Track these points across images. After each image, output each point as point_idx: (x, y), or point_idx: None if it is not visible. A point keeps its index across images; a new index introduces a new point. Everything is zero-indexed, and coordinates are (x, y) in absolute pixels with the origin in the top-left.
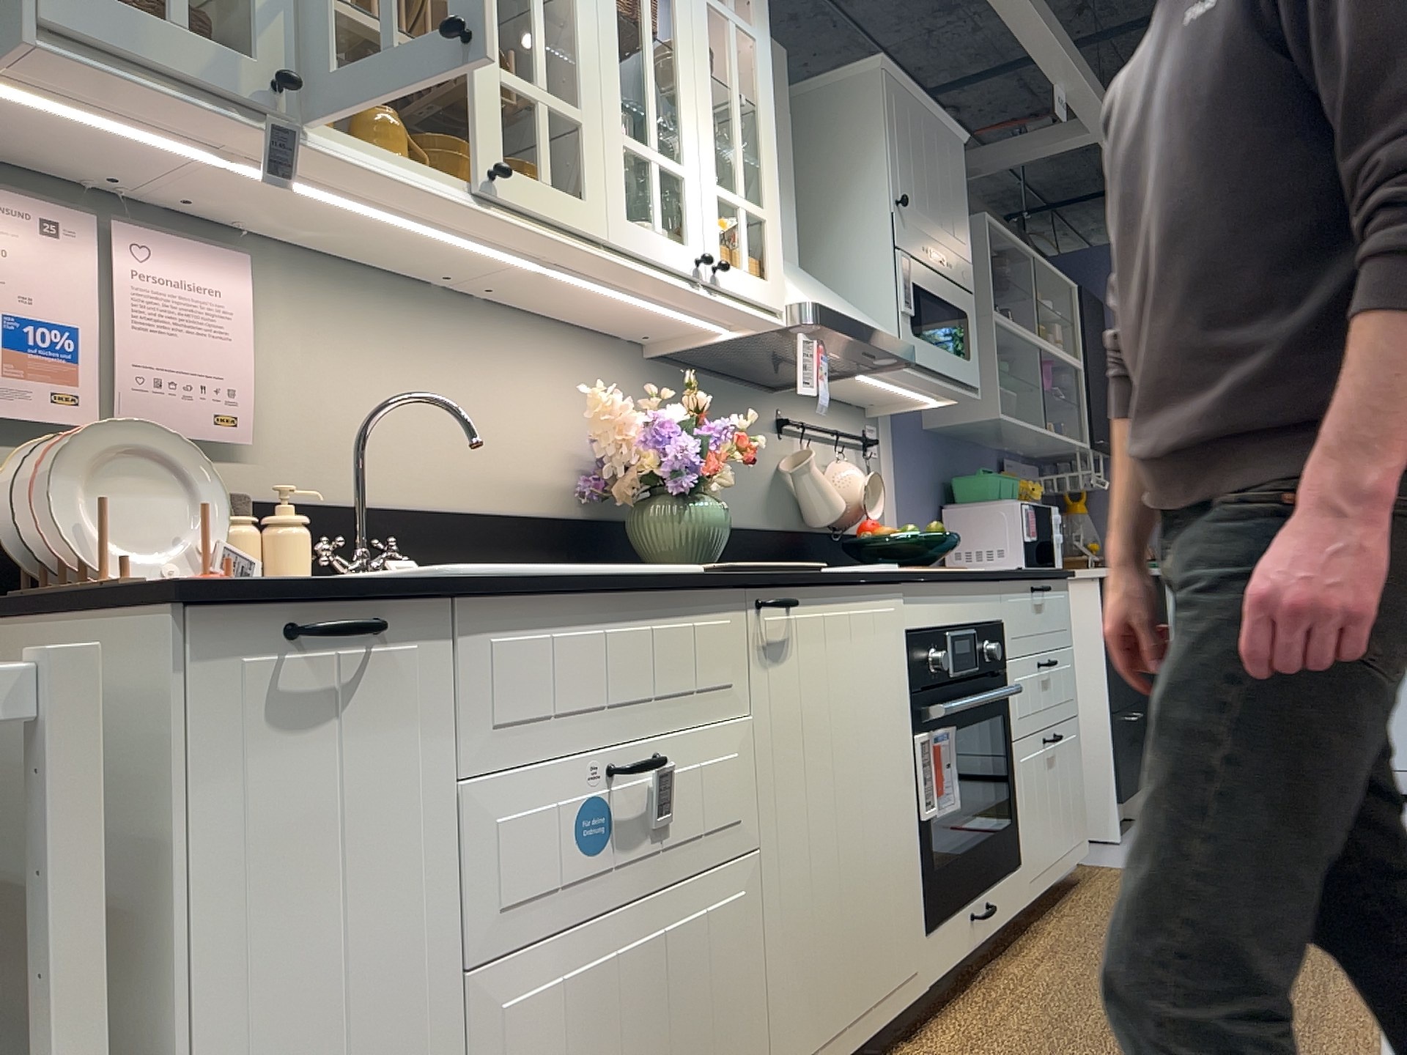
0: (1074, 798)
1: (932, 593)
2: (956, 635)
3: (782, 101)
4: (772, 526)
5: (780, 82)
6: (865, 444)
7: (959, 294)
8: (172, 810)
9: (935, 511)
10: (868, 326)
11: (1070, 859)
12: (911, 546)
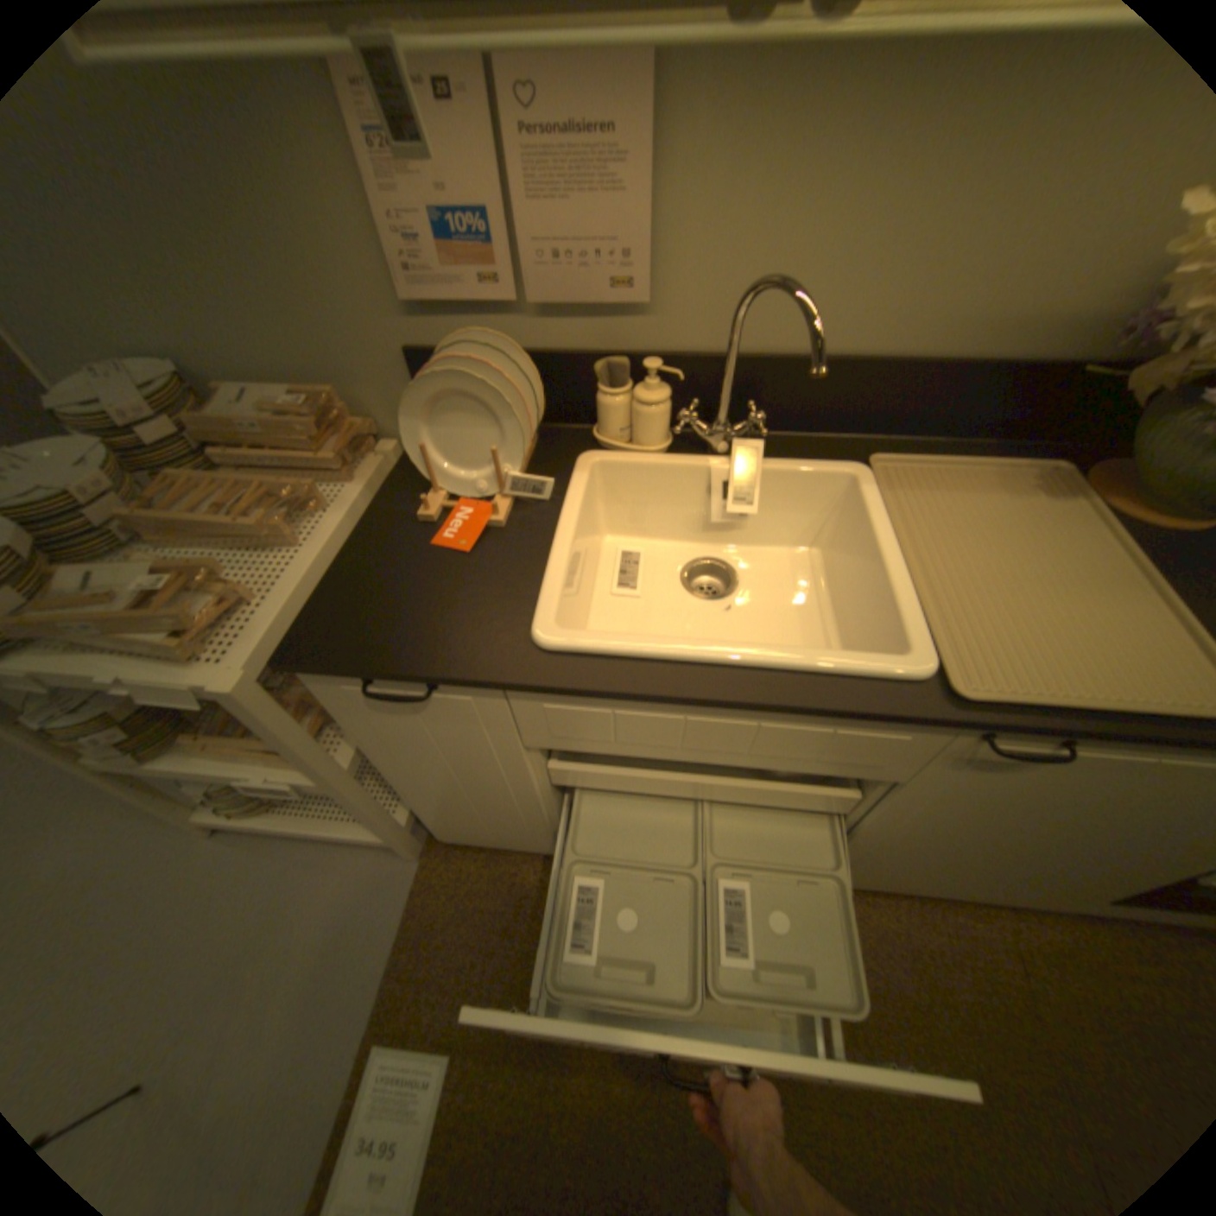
0: None
1: None
2: None
3: None
4: None
5: None
6: None
7: None
8: (344, 723)
9: None
10: None
11: None
12: None
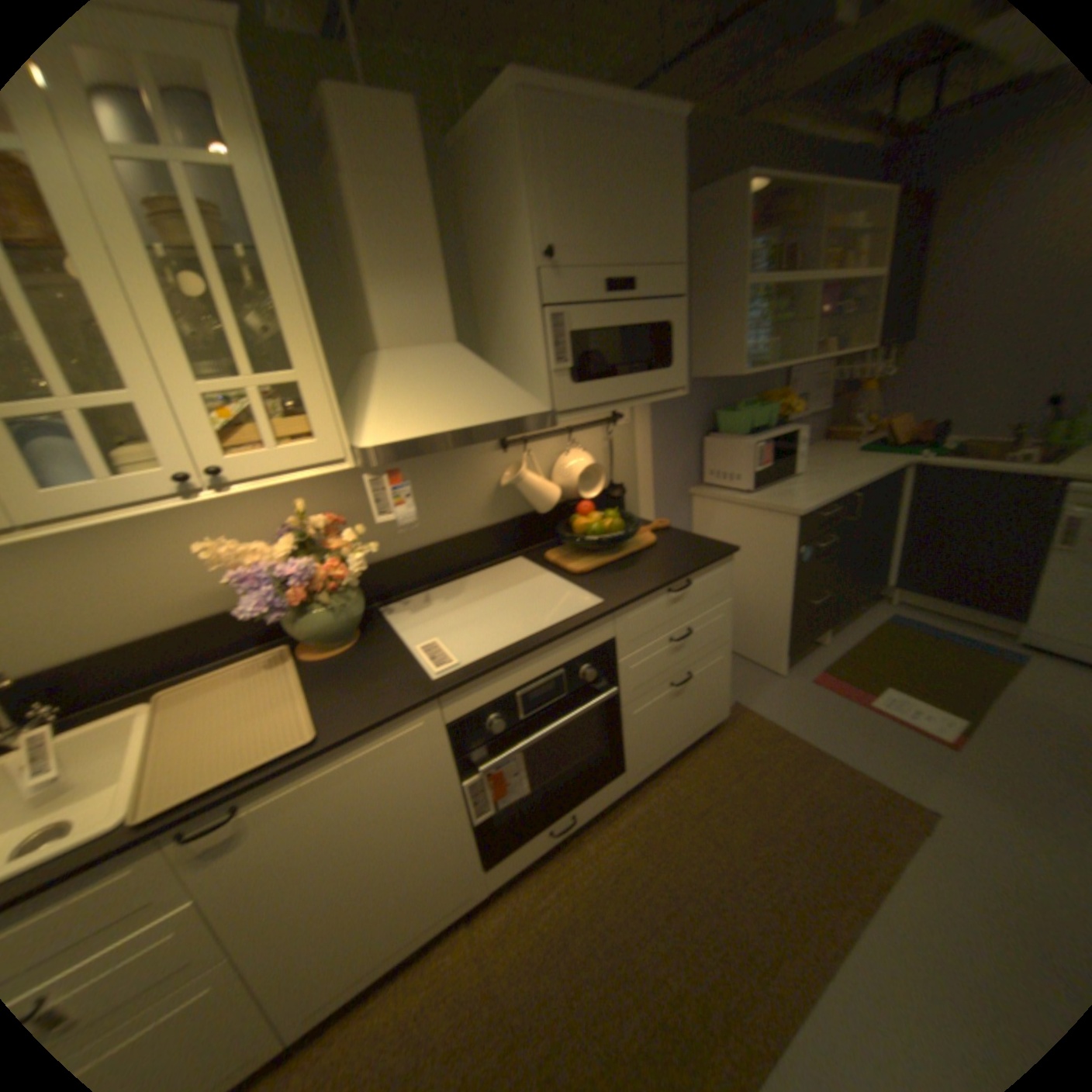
0: (709, 699)
1: (490, 678)
2: (536, 683)
3: (408, 164)
4: (497, 522)
5: (403, 140)
6: (611, 420)
7: (657, 306)
8: None
9: (697, 439)
10: (467, 429)
11: (698, 735)
12: (593, 539)
